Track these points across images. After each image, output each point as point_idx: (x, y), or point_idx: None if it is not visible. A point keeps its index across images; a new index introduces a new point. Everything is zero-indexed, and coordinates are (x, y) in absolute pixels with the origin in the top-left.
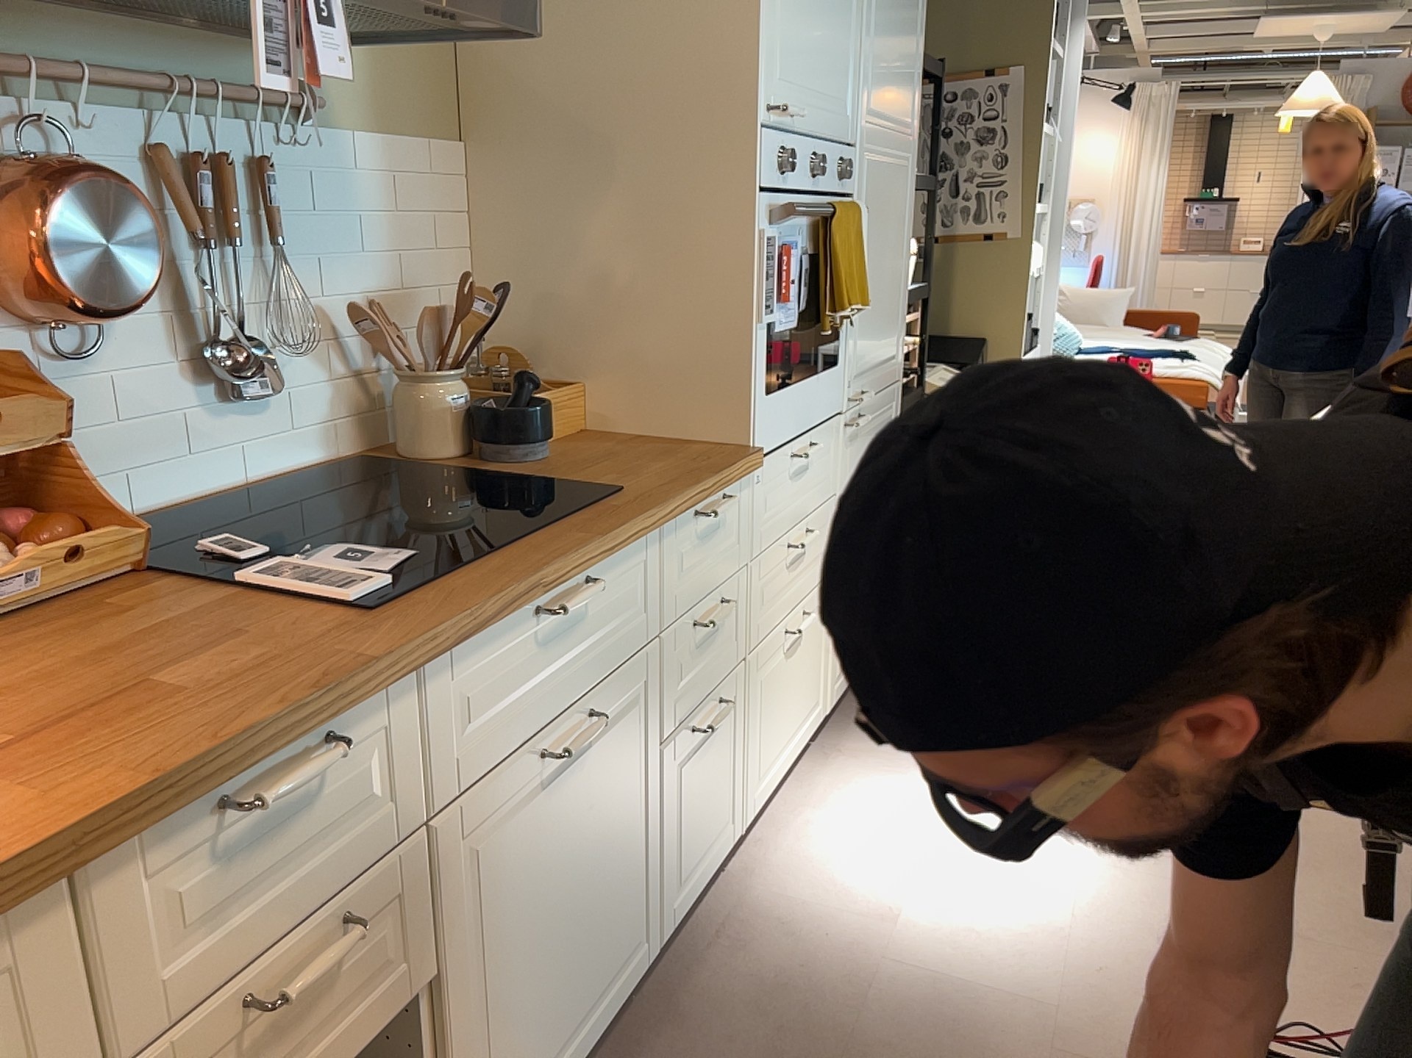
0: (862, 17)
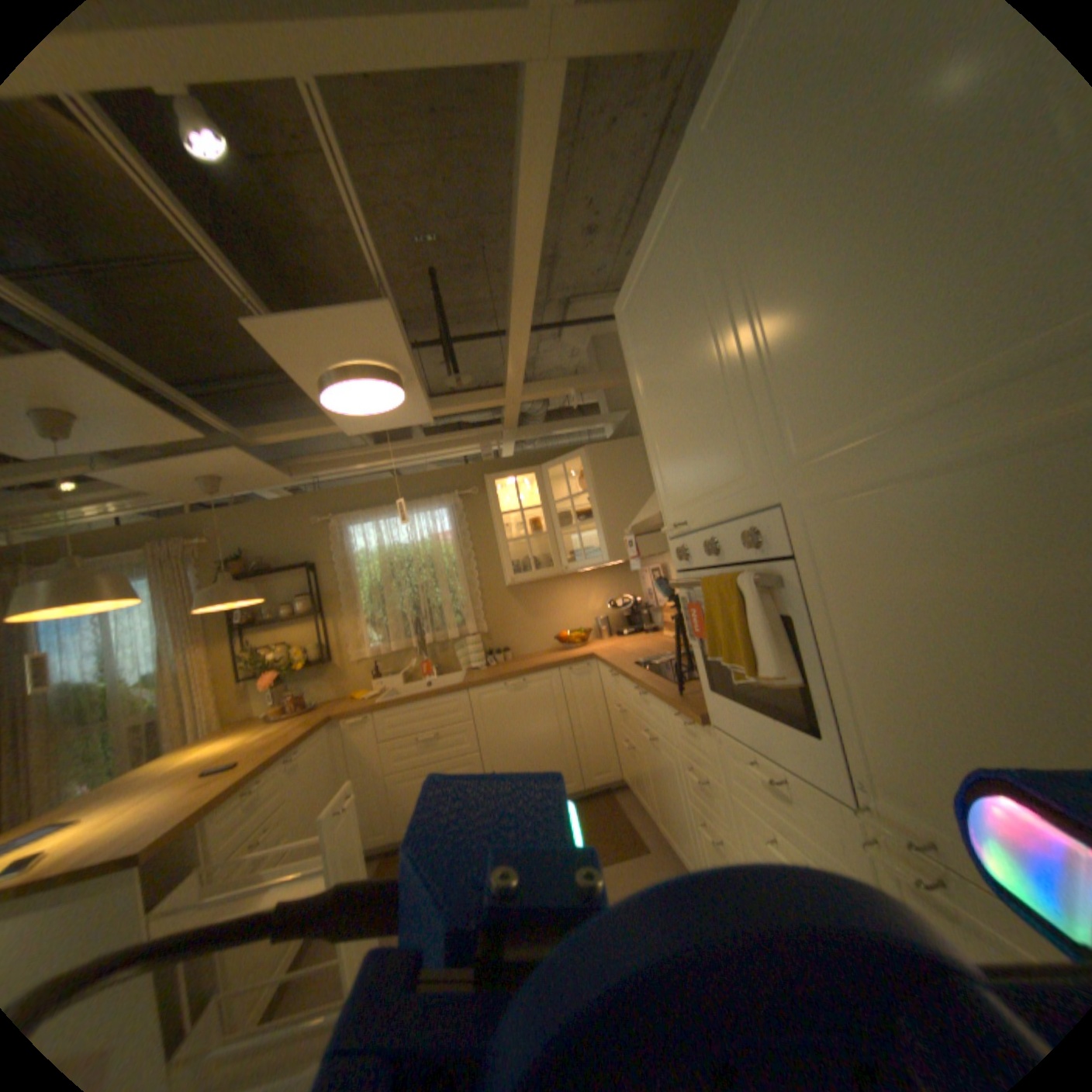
0: (741, 370)
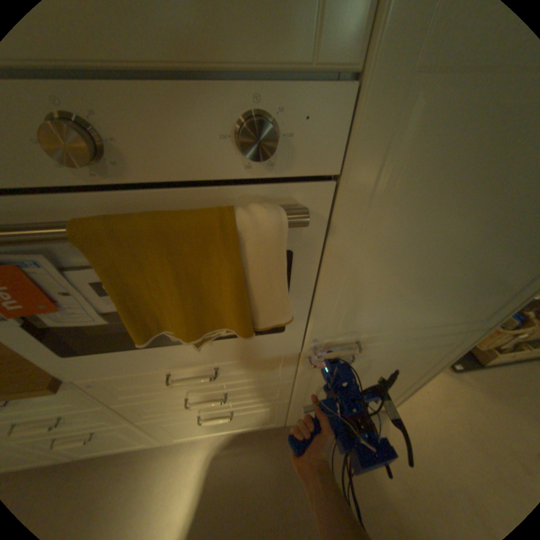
0: None
